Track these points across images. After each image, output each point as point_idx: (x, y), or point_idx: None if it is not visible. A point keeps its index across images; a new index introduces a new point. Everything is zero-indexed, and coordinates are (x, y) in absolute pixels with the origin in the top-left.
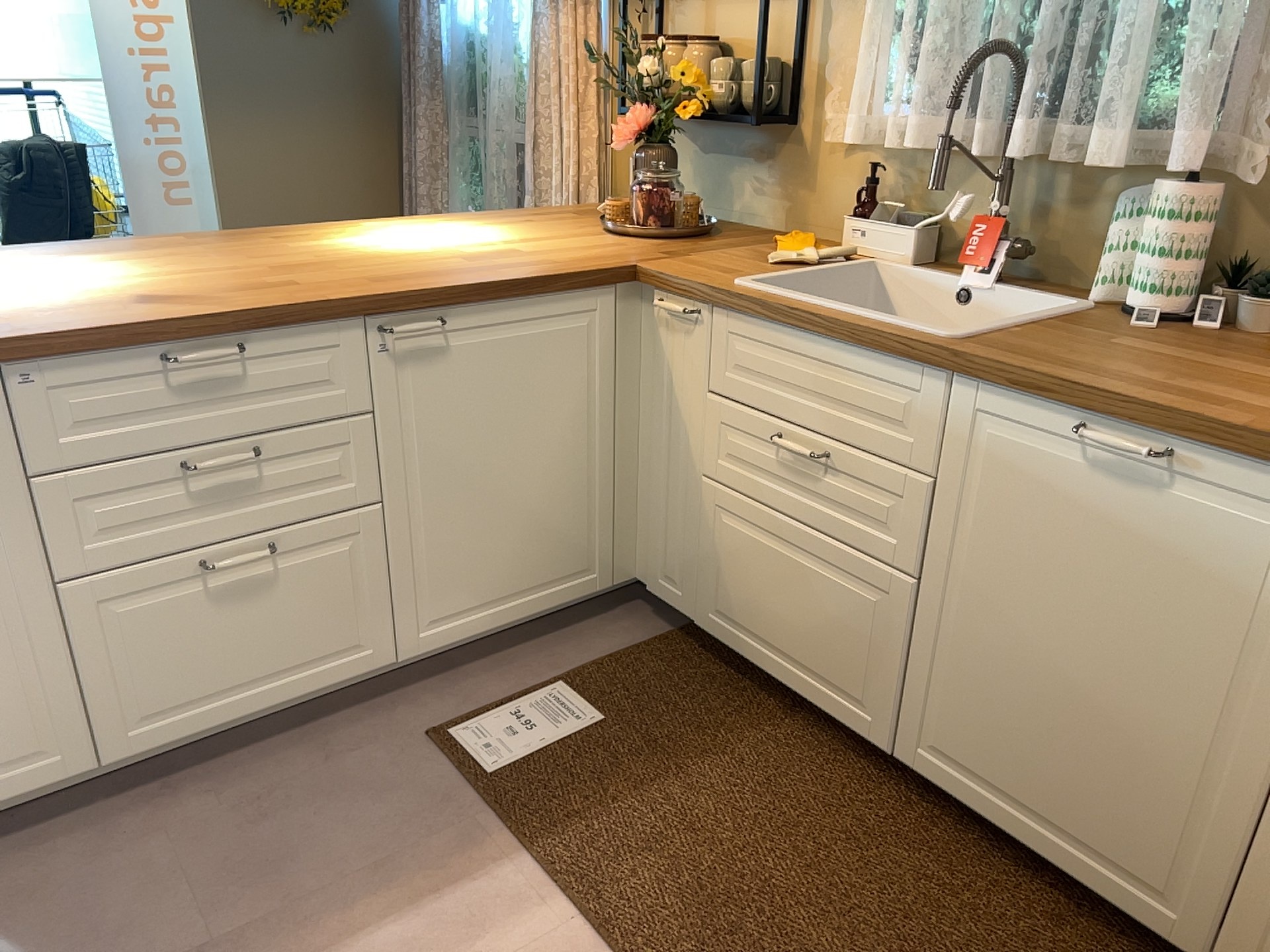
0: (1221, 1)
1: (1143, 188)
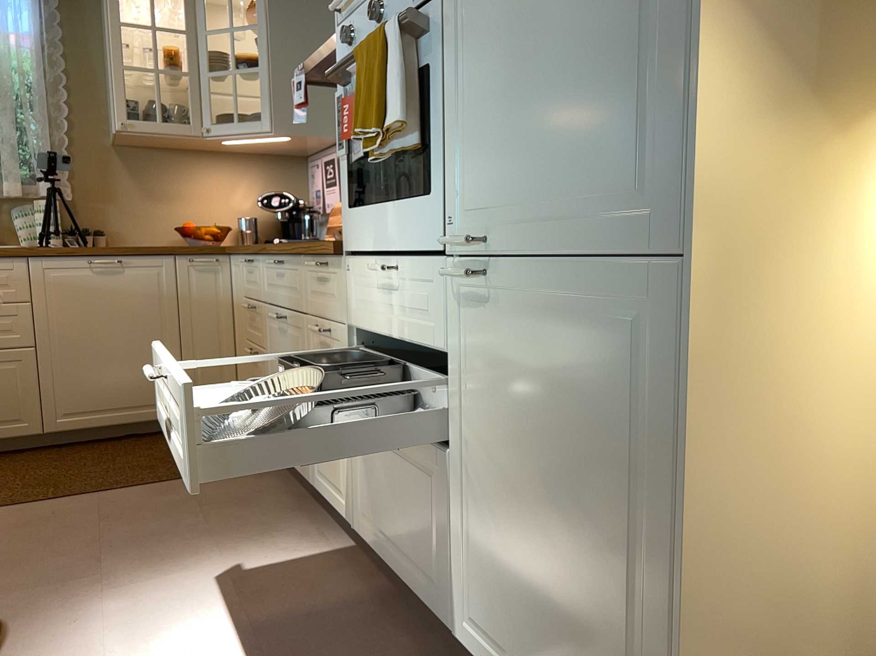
0: (44, 140)
1: (24, 206)
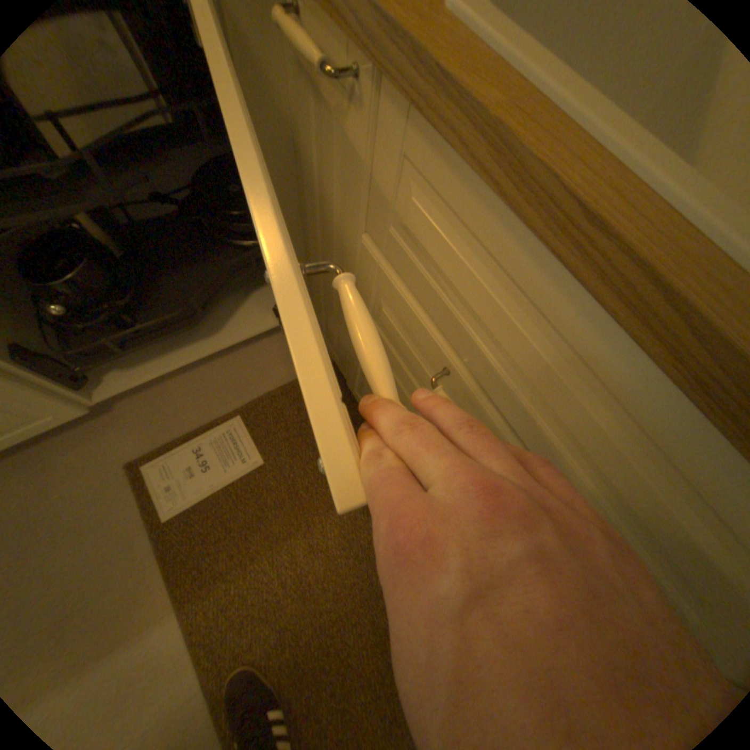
0: None
1: None
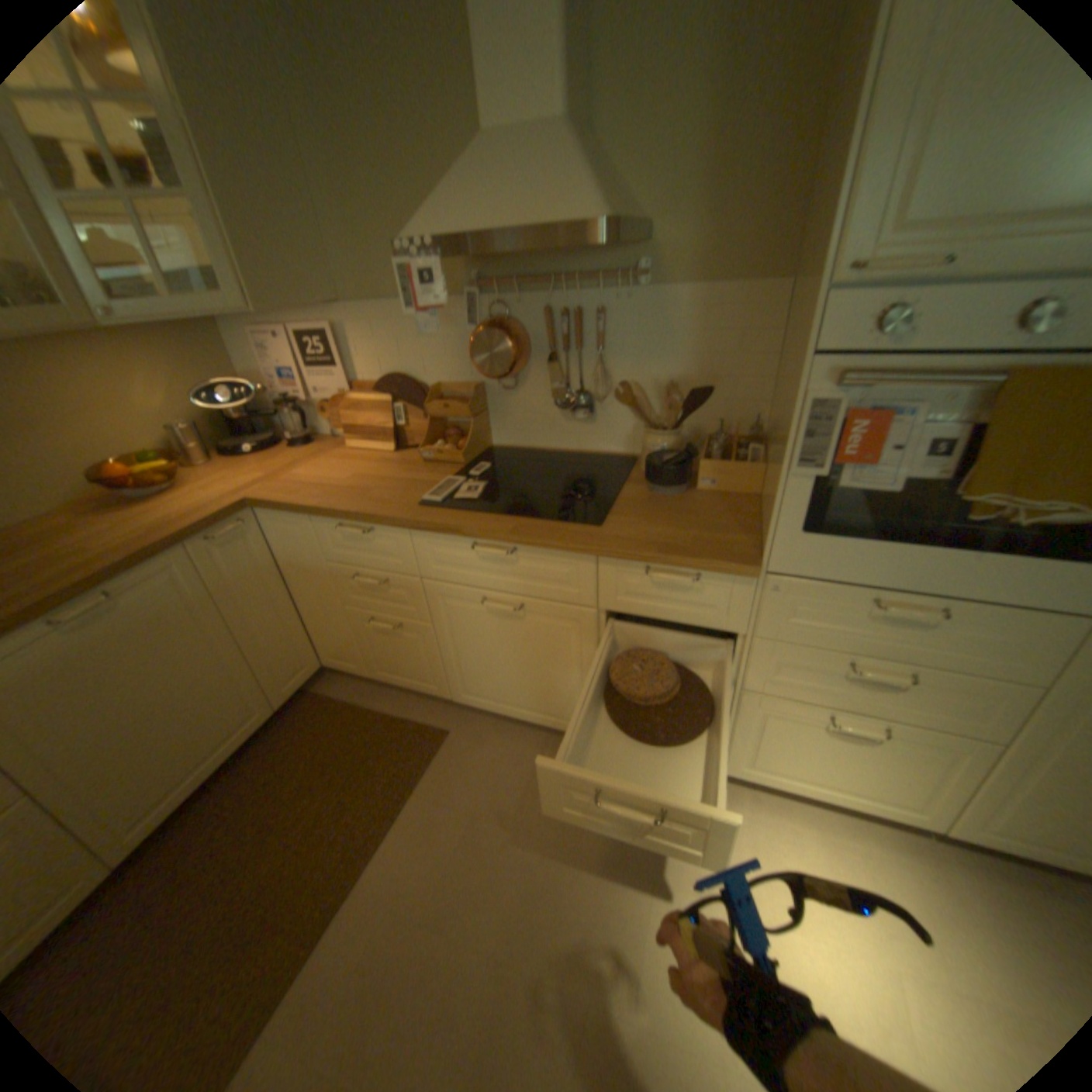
0: None
1: None
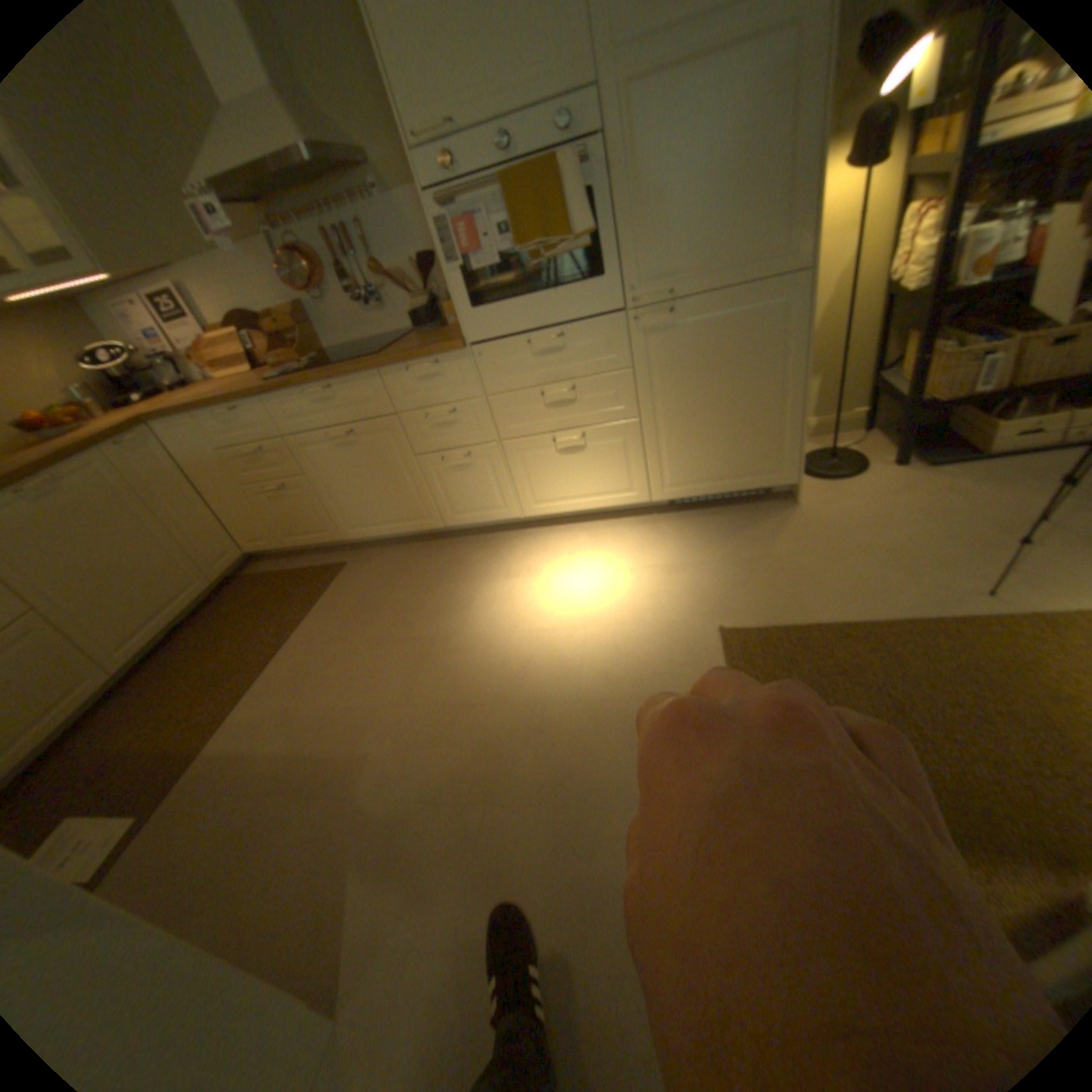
0: None
1: None
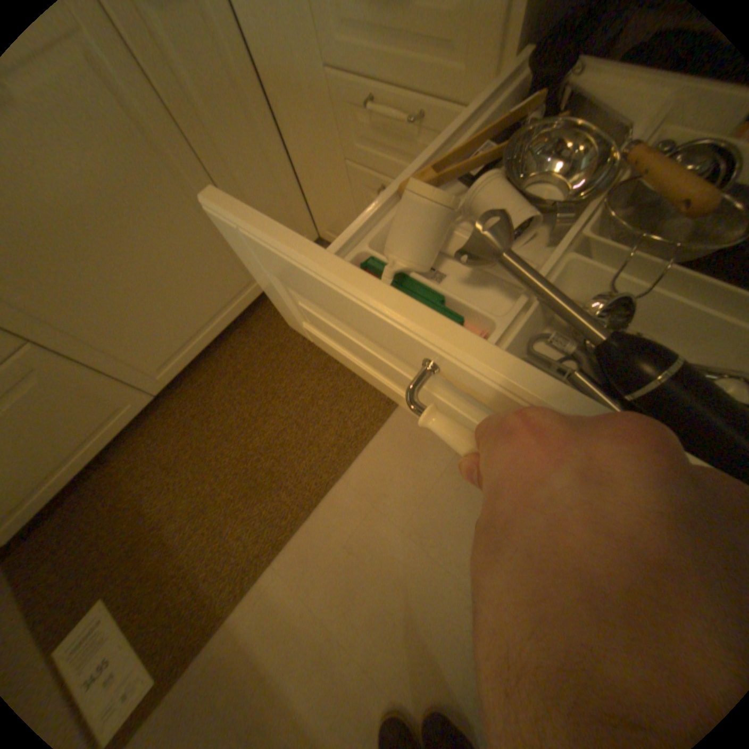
0: None
1: None
